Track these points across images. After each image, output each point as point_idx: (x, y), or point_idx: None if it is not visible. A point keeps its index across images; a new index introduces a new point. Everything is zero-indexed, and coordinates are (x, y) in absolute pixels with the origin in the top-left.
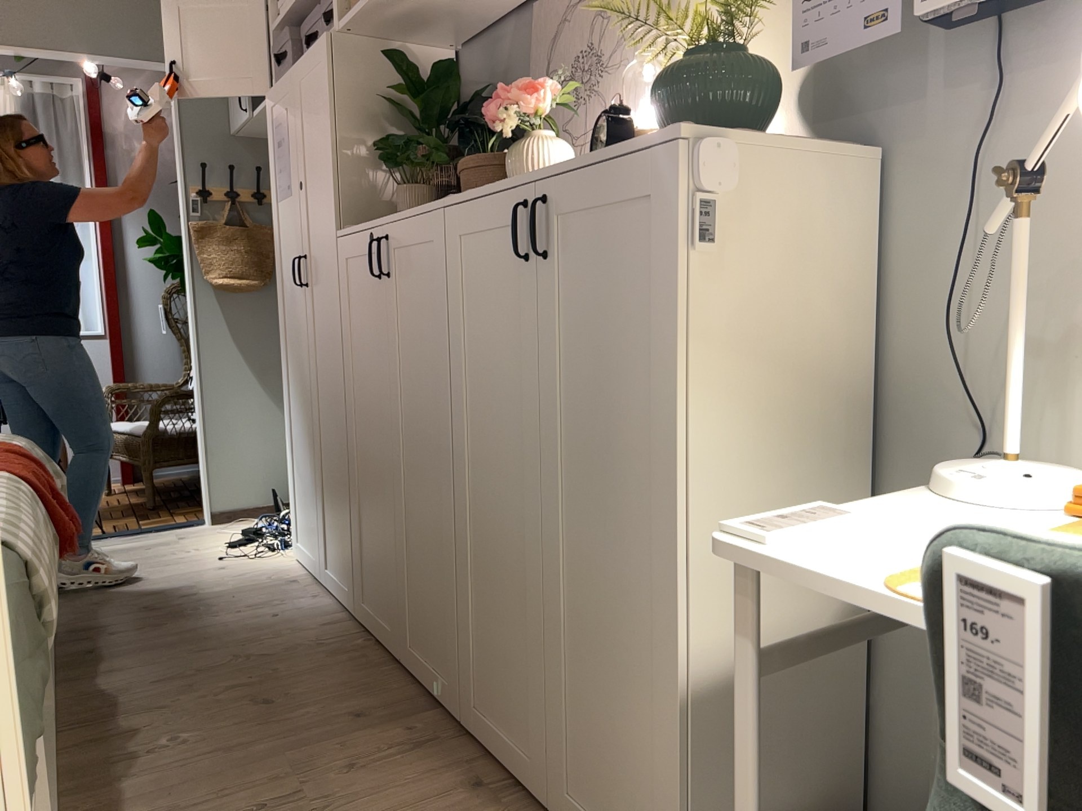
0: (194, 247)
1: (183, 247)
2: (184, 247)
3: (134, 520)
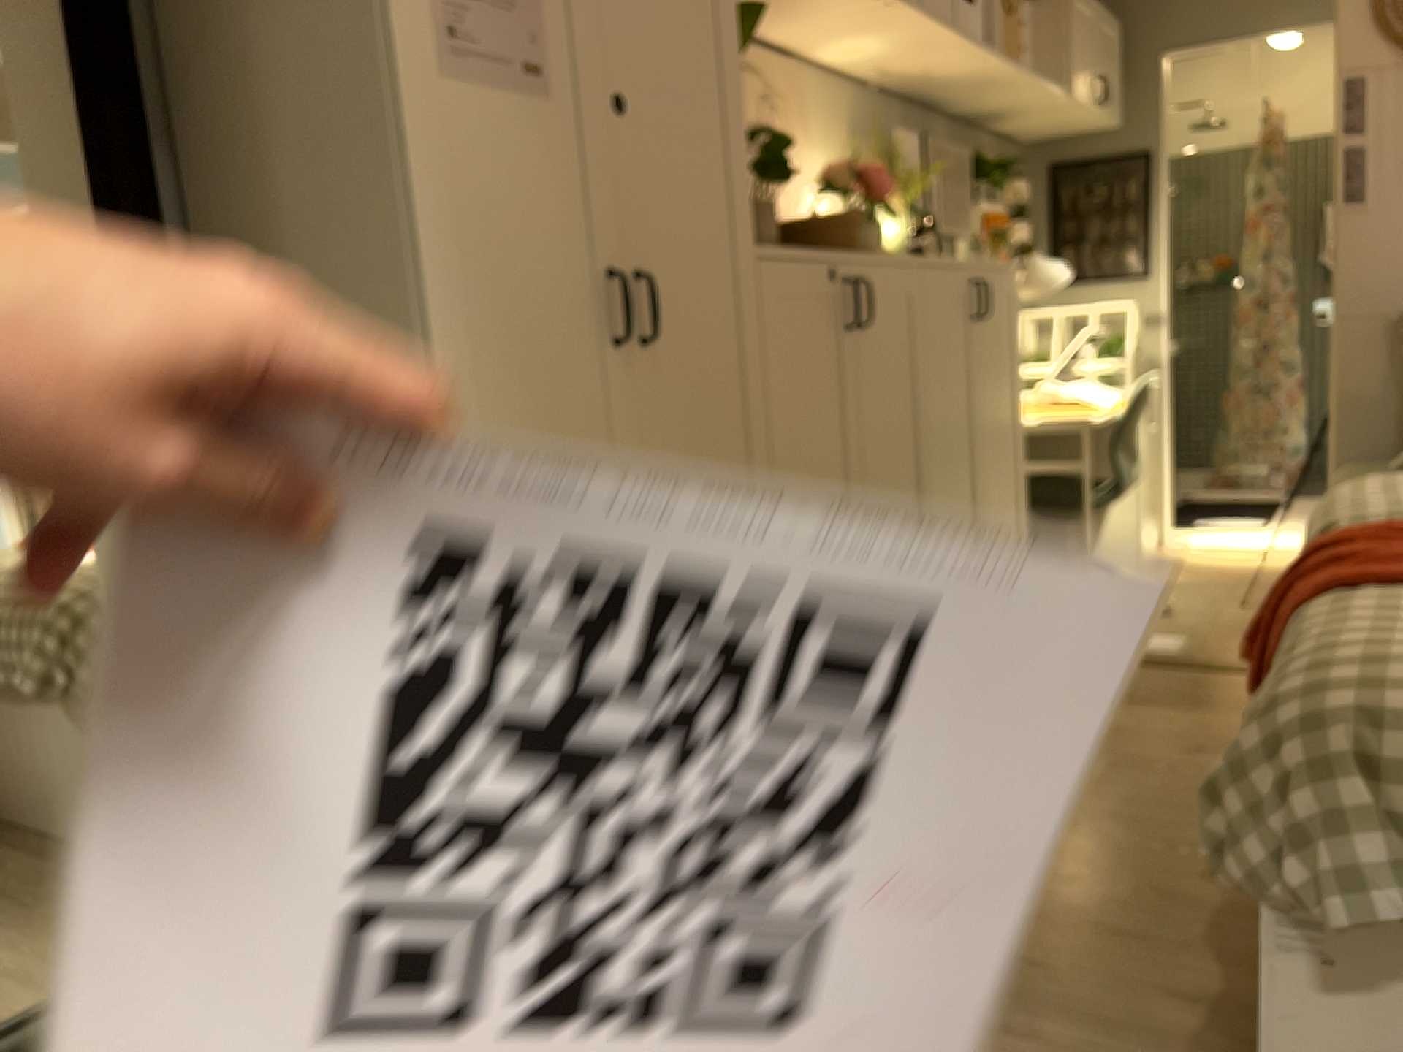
0: None
1: None
2: None
3: None
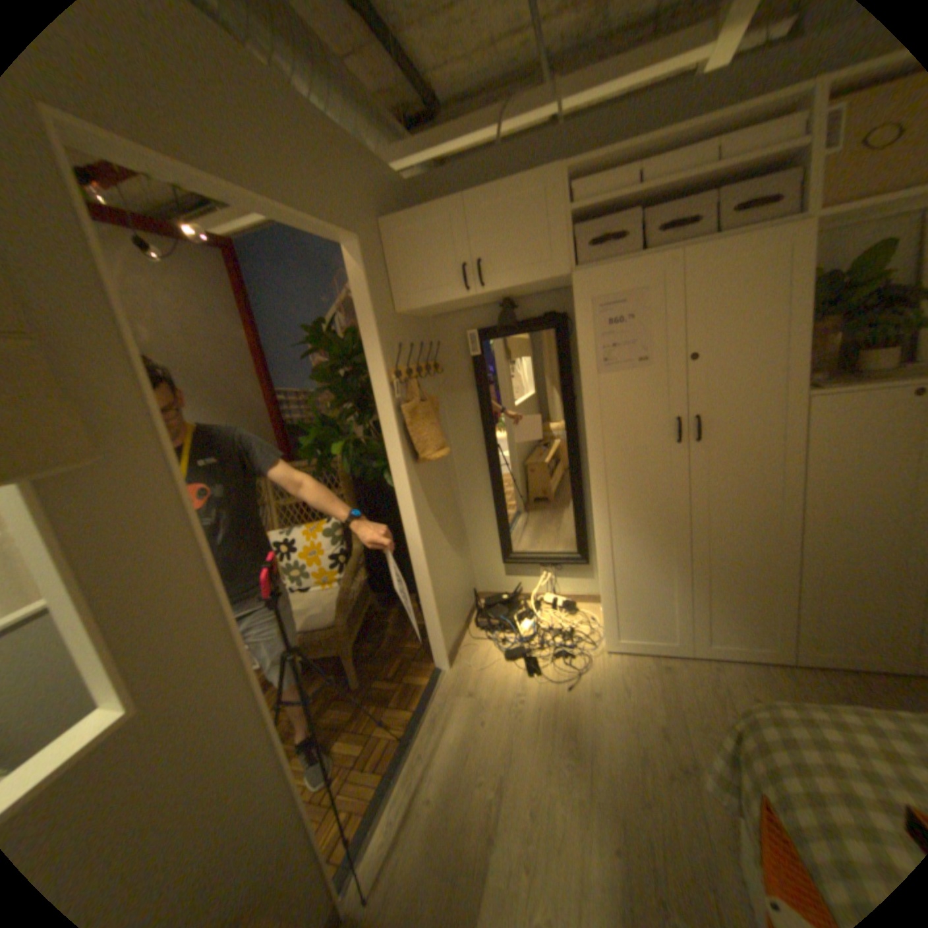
0: (399, 430)
1: (385, 433)
2: (390, 432)
3: (376, 709)
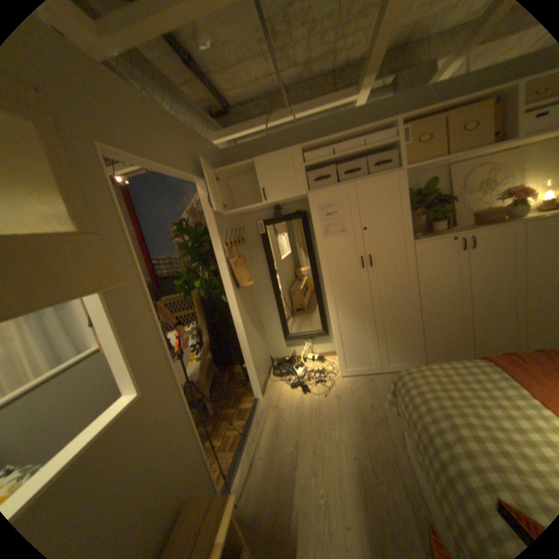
0: (229, 272)
1: (222, 274)
2: (224, 273)
3: (225, 423)
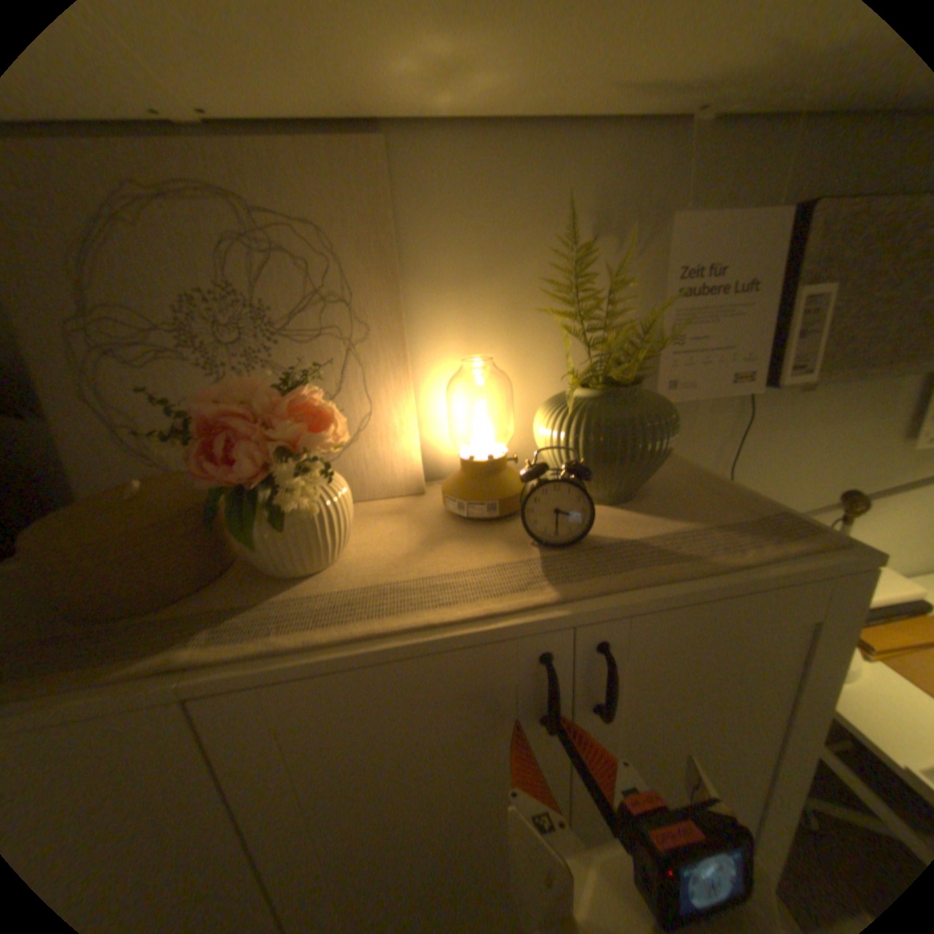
0: None
1: None
2: None
3: None
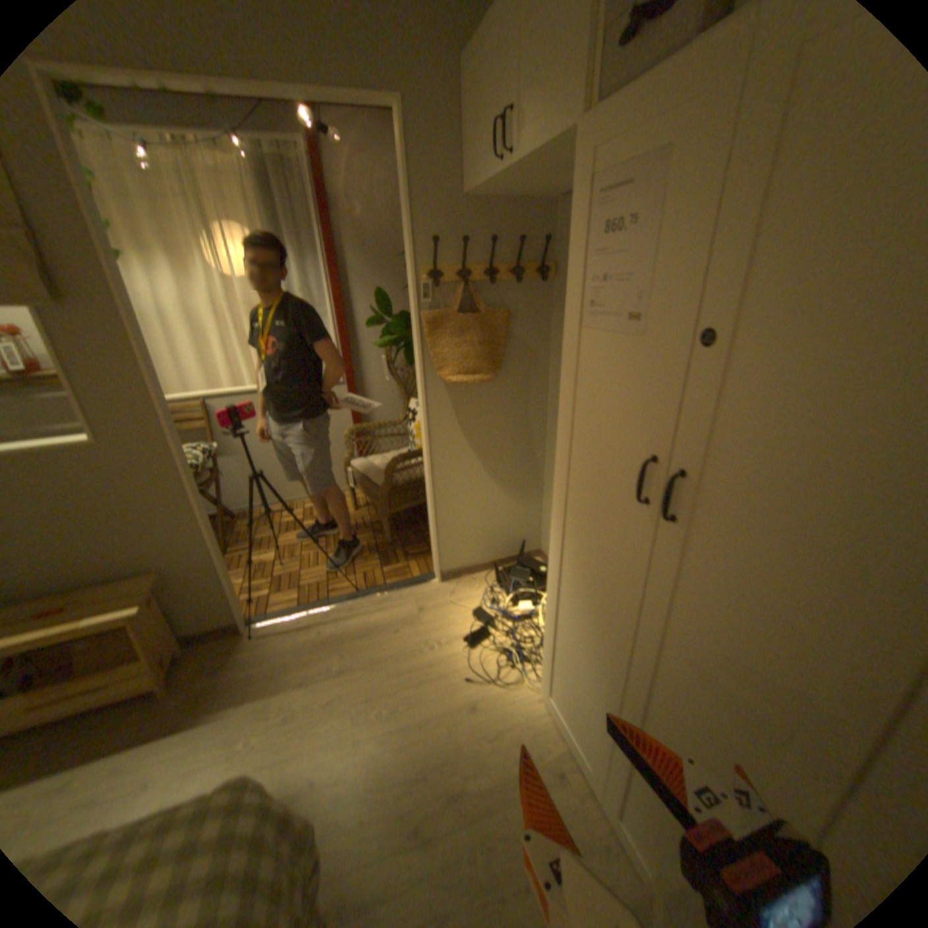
0: (427, 340)
1: (414, 339)
2: (416, 339)
3: (378, 565)
